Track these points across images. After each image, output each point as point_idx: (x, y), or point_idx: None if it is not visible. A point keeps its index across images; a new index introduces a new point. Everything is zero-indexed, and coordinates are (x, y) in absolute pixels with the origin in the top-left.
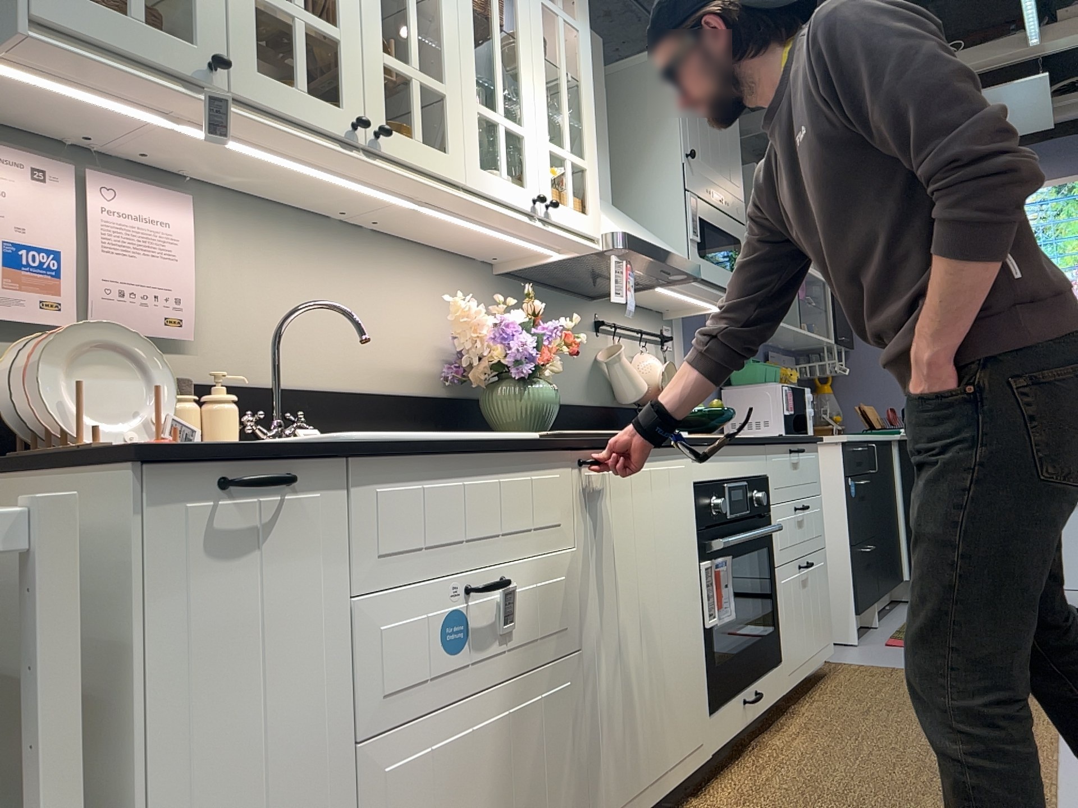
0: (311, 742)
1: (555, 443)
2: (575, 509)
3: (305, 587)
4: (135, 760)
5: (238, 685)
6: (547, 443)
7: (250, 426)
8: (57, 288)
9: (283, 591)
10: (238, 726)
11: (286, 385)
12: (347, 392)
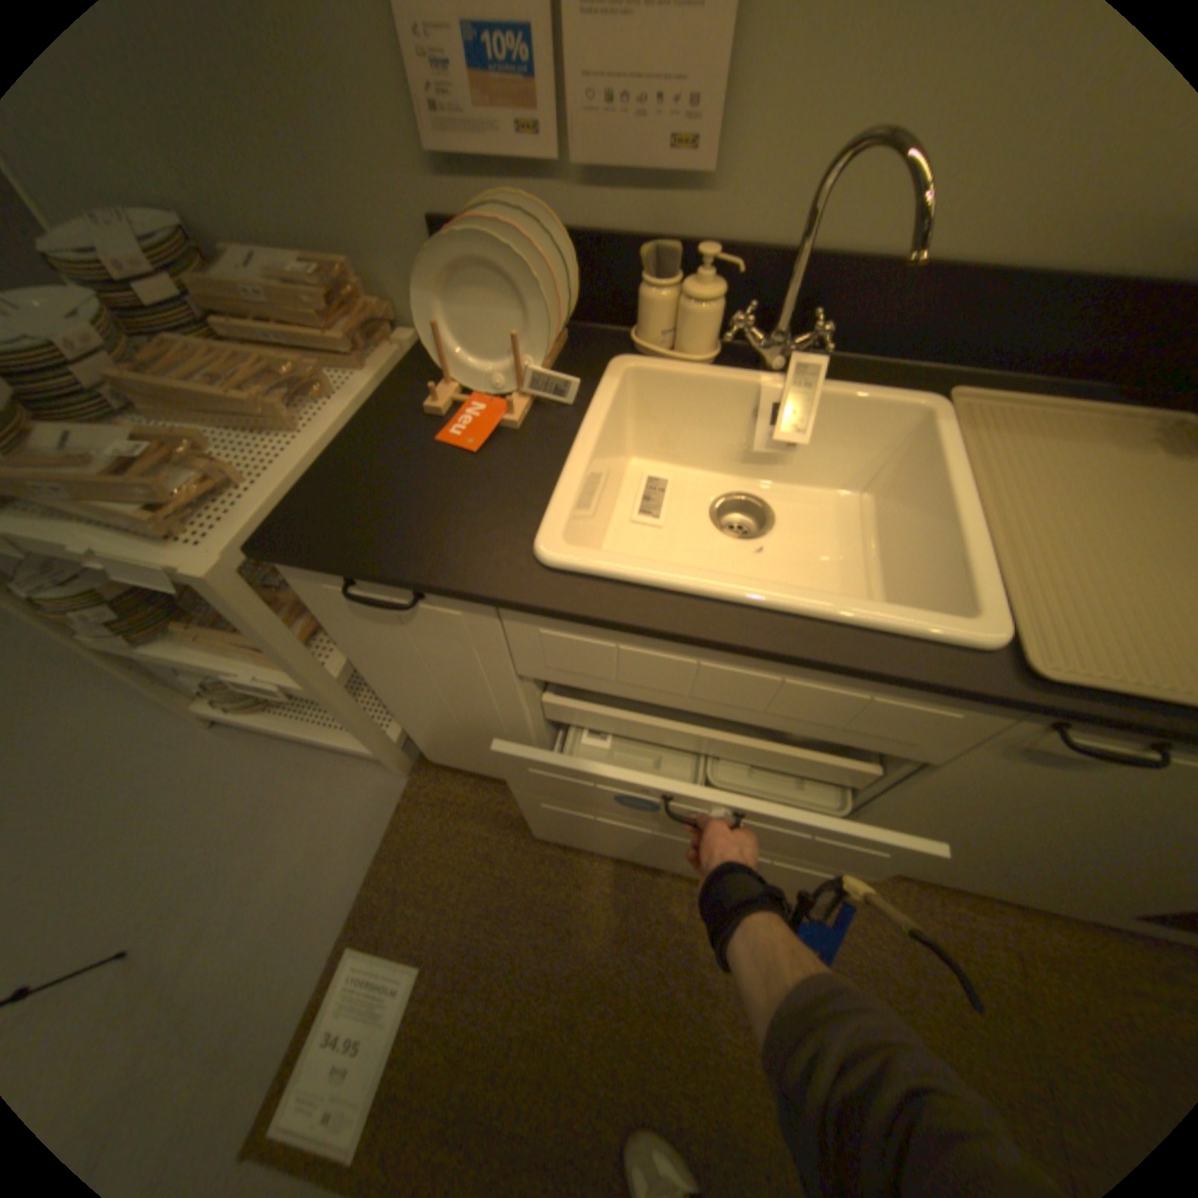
0: (490, 715)
1: (985, 697)
2: (980, 750)
3: (467, 659)
4: (363, 673)
5: (419, 676)
6: (947, 693)
7: (737, 332)
8: (532, 97)
9: (445, 654)
10: (428, 690)
11: (867, 247)
12: (992, 266)
